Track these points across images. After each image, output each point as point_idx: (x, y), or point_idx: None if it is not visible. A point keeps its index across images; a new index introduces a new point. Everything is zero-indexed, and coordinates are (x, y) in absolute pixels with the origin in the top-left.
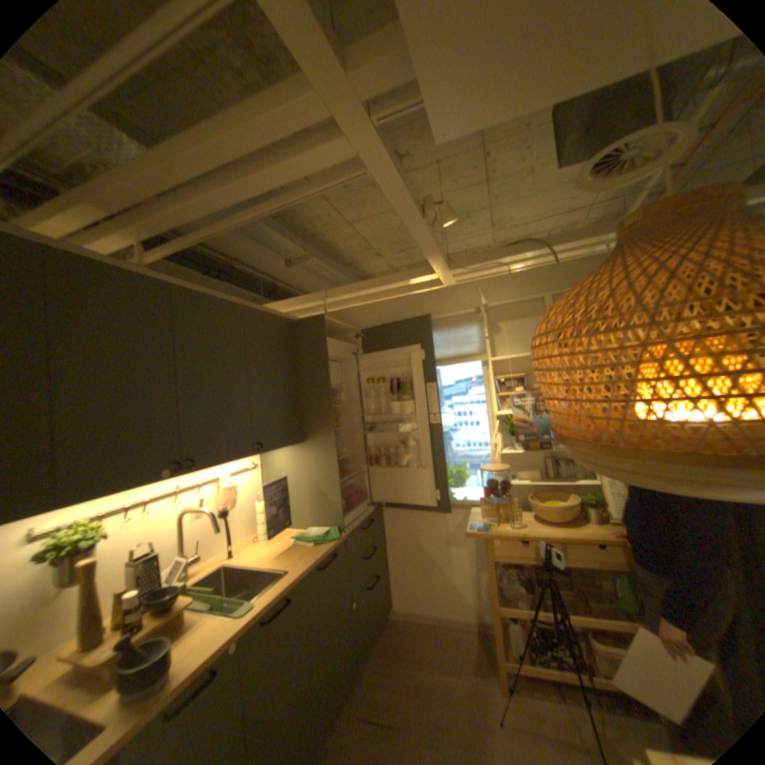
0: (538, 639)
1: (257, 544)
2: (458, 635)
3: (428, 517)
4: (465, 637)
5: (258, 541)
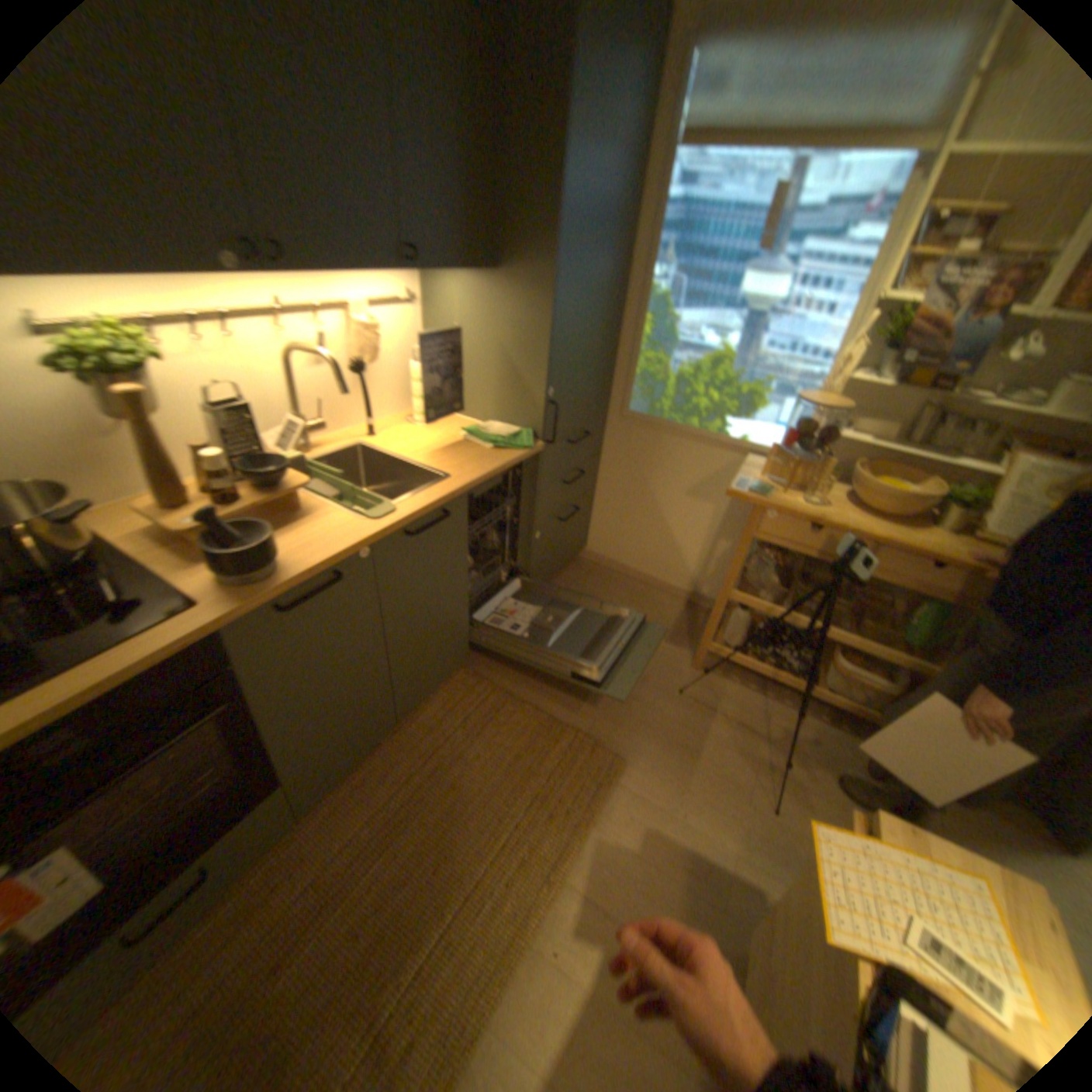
0: (763, 632)
1: (411, 426)
2: (660, 596)
3: (673, 450)
4: (668, 601)
5: (413, 421)
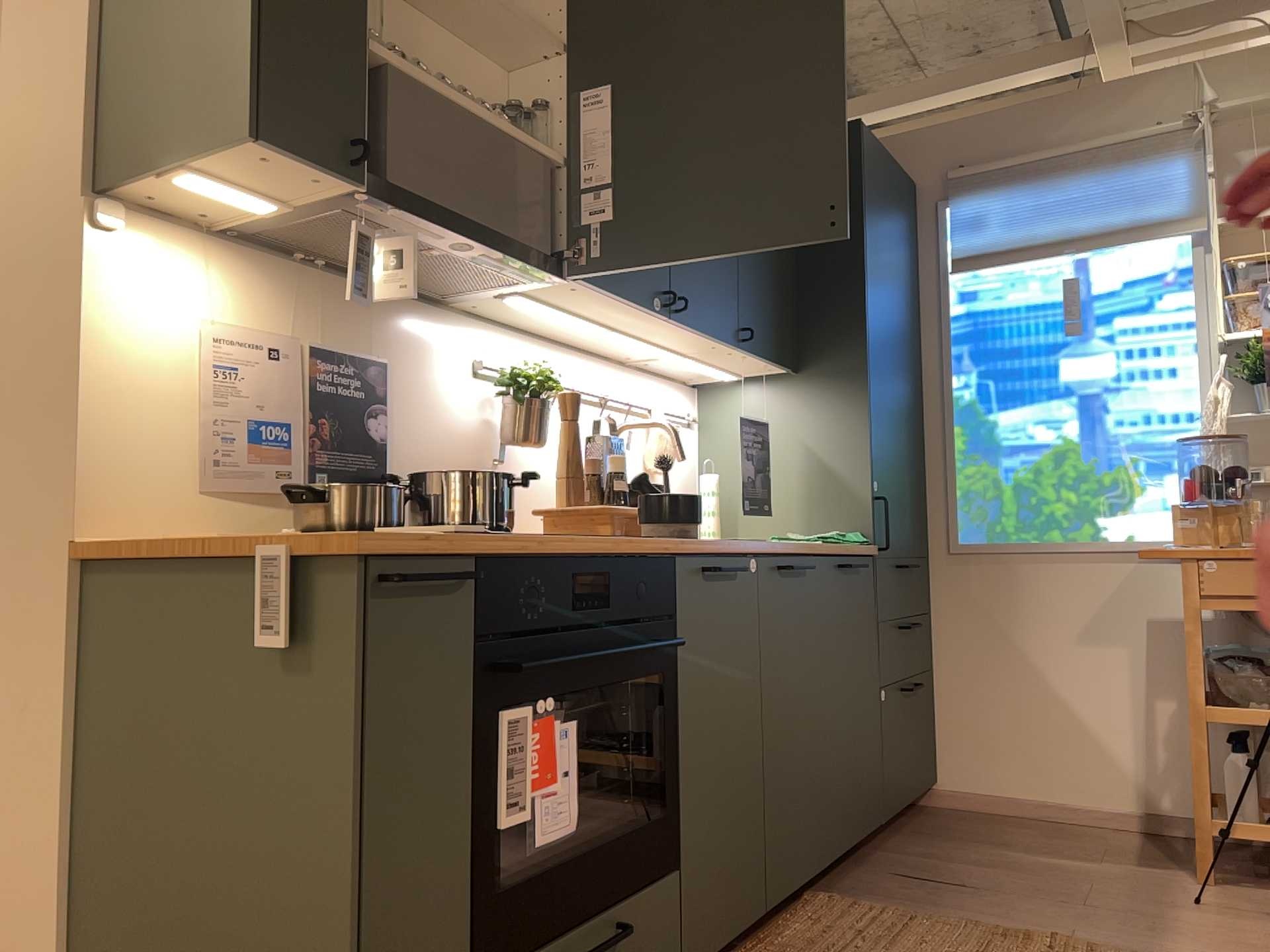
0: None
1: None
2: (1095, 829)
3: (1038, 579)
4: (1112, 832)
5: None
